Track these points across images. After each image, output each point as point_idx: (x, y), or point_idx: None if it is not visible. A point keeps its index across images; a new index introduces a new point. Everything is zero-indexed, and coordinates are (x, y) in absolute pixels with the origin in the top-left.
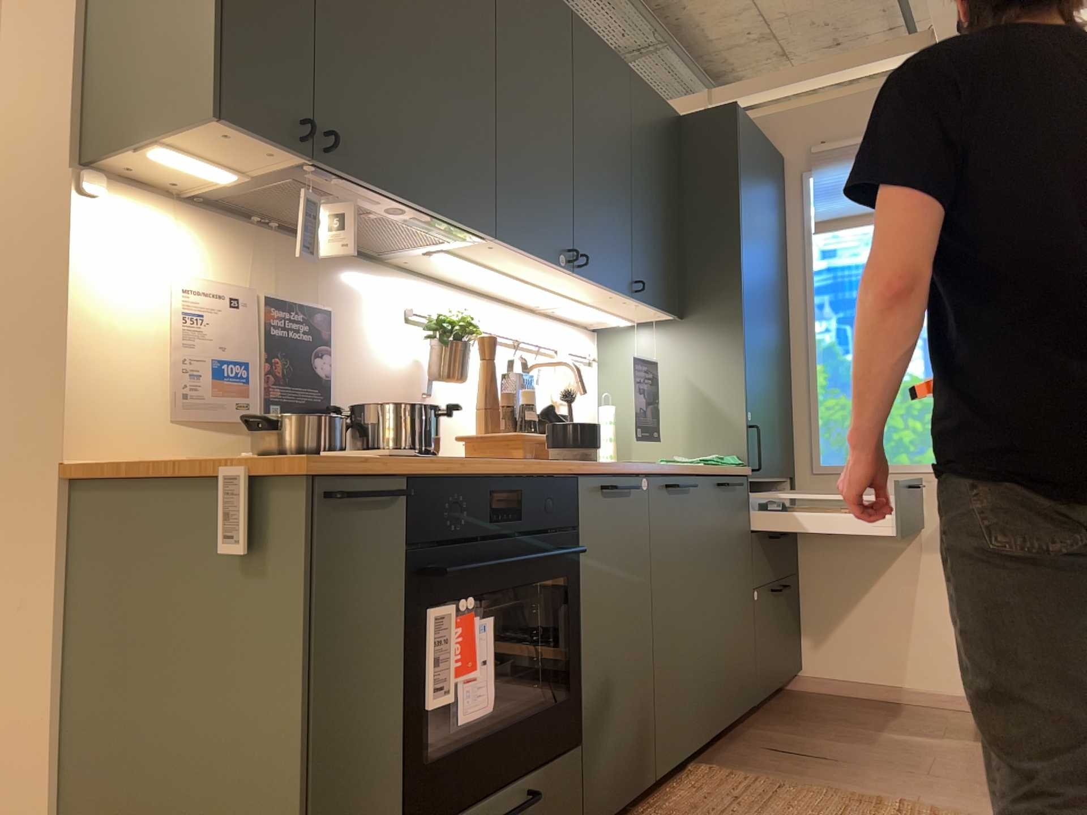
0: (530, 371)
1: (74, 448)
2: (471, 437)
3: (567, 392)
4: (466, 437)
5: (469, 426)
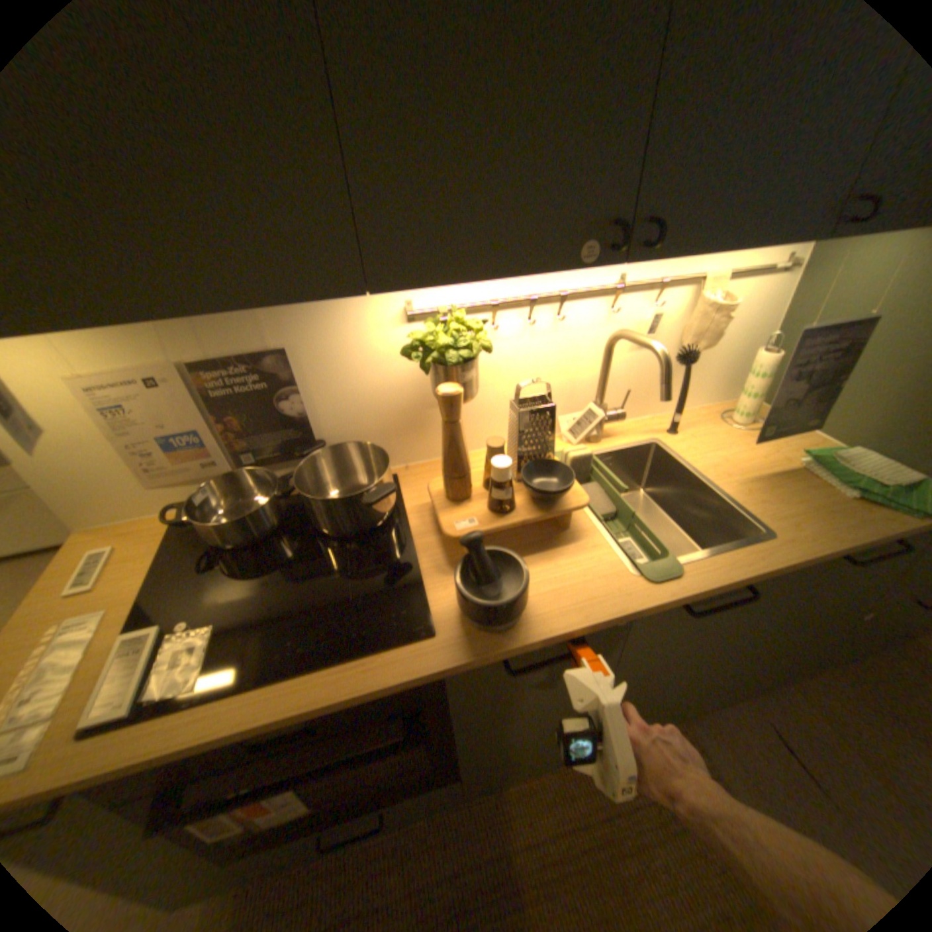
0: (615, 342)
1: (72, 525)
2: (432, 498)
3: (692, 346)
4: (431, 492)
5: (499, 426)
